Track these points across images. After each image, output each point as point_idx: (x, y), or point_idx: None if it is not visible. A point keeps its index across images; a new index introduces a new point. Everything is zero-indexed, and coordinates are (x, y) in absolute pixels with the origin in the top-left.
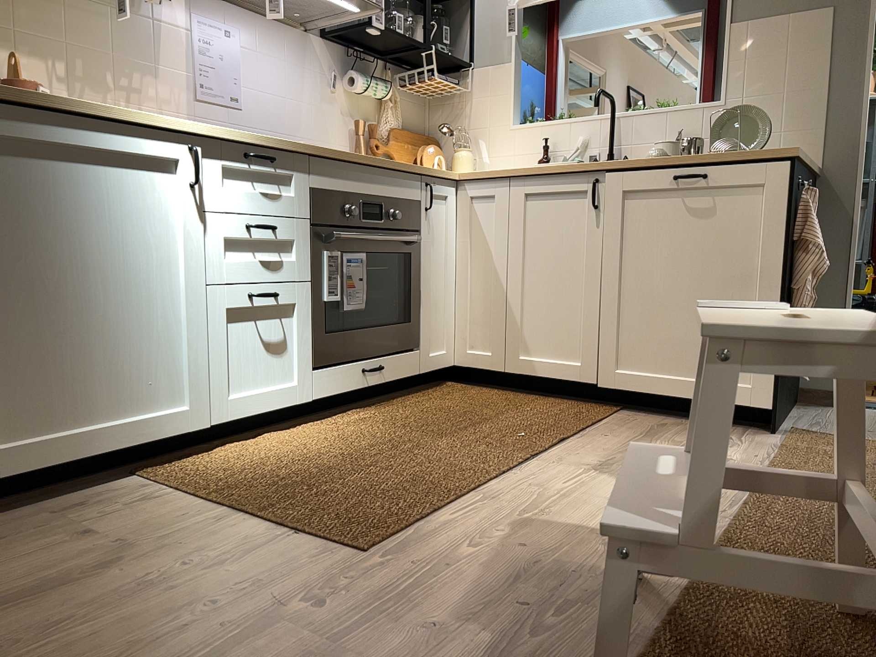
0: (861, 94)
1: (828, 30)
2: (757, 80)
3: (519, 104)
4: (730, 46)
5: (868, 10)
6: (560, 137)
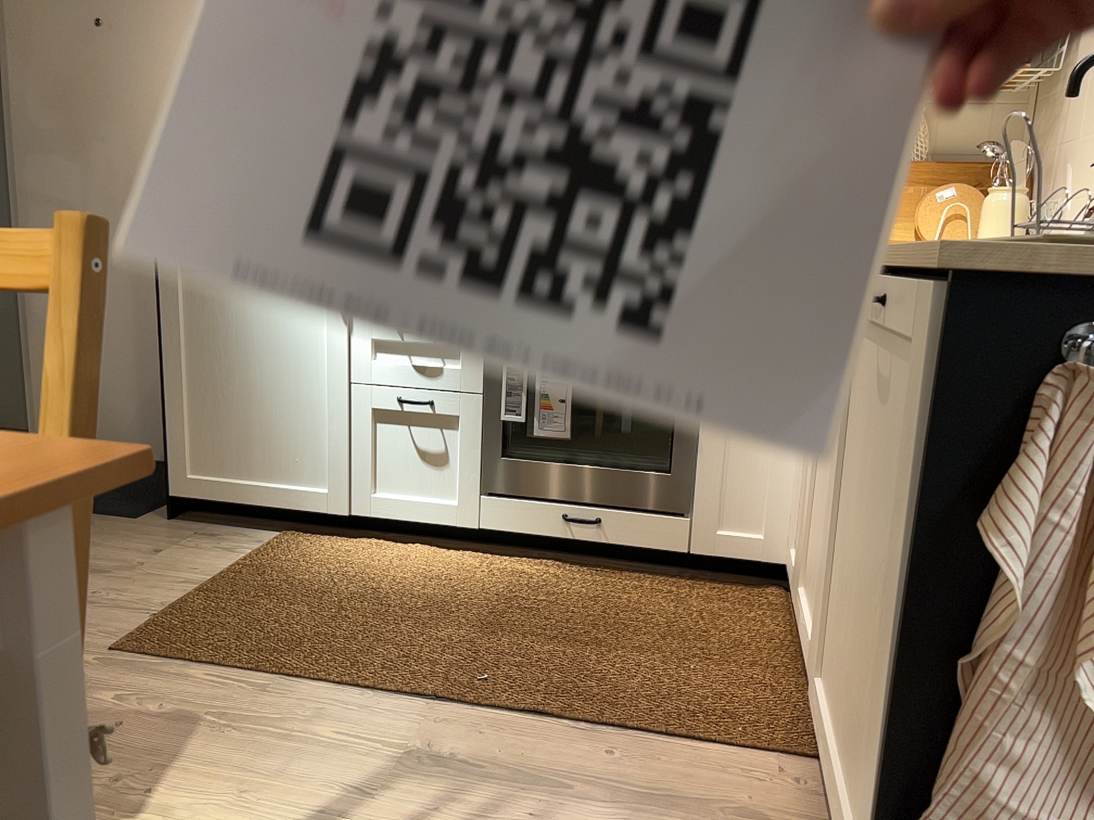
0: None
1: None
2: None
3: None
4: None
5: None
6: None
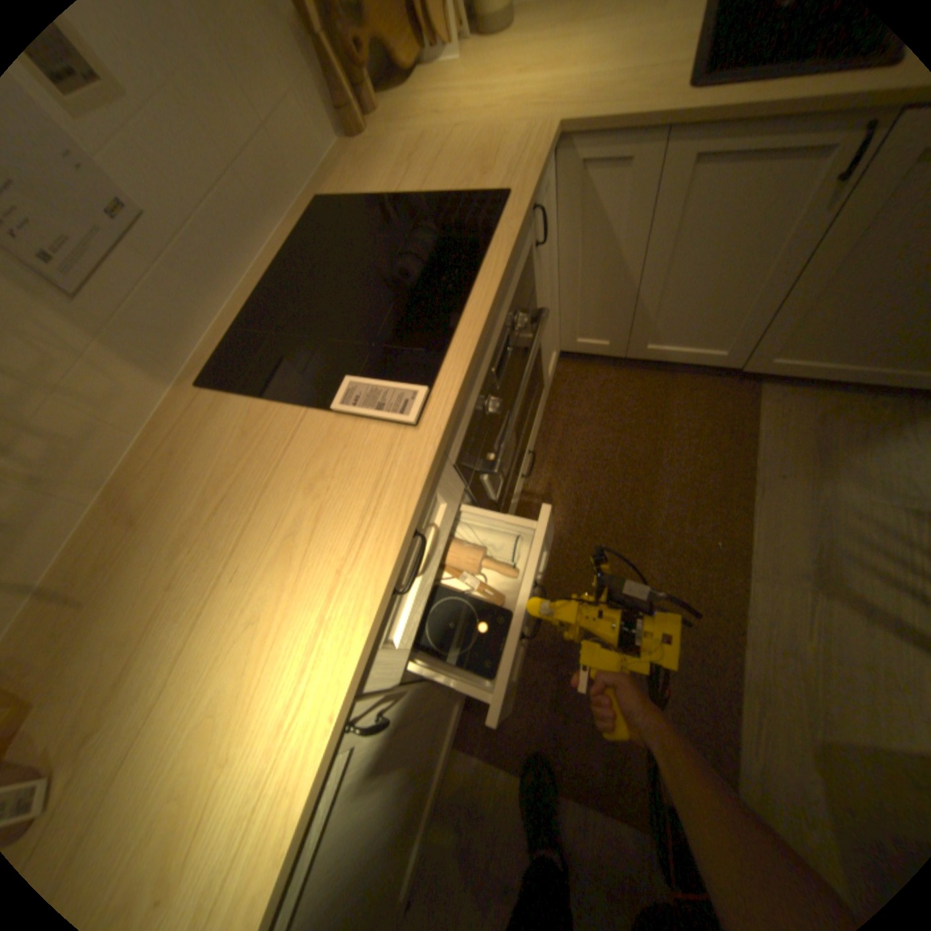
0: None
1: None
2: None
3: None
4: None
5: None
6: None
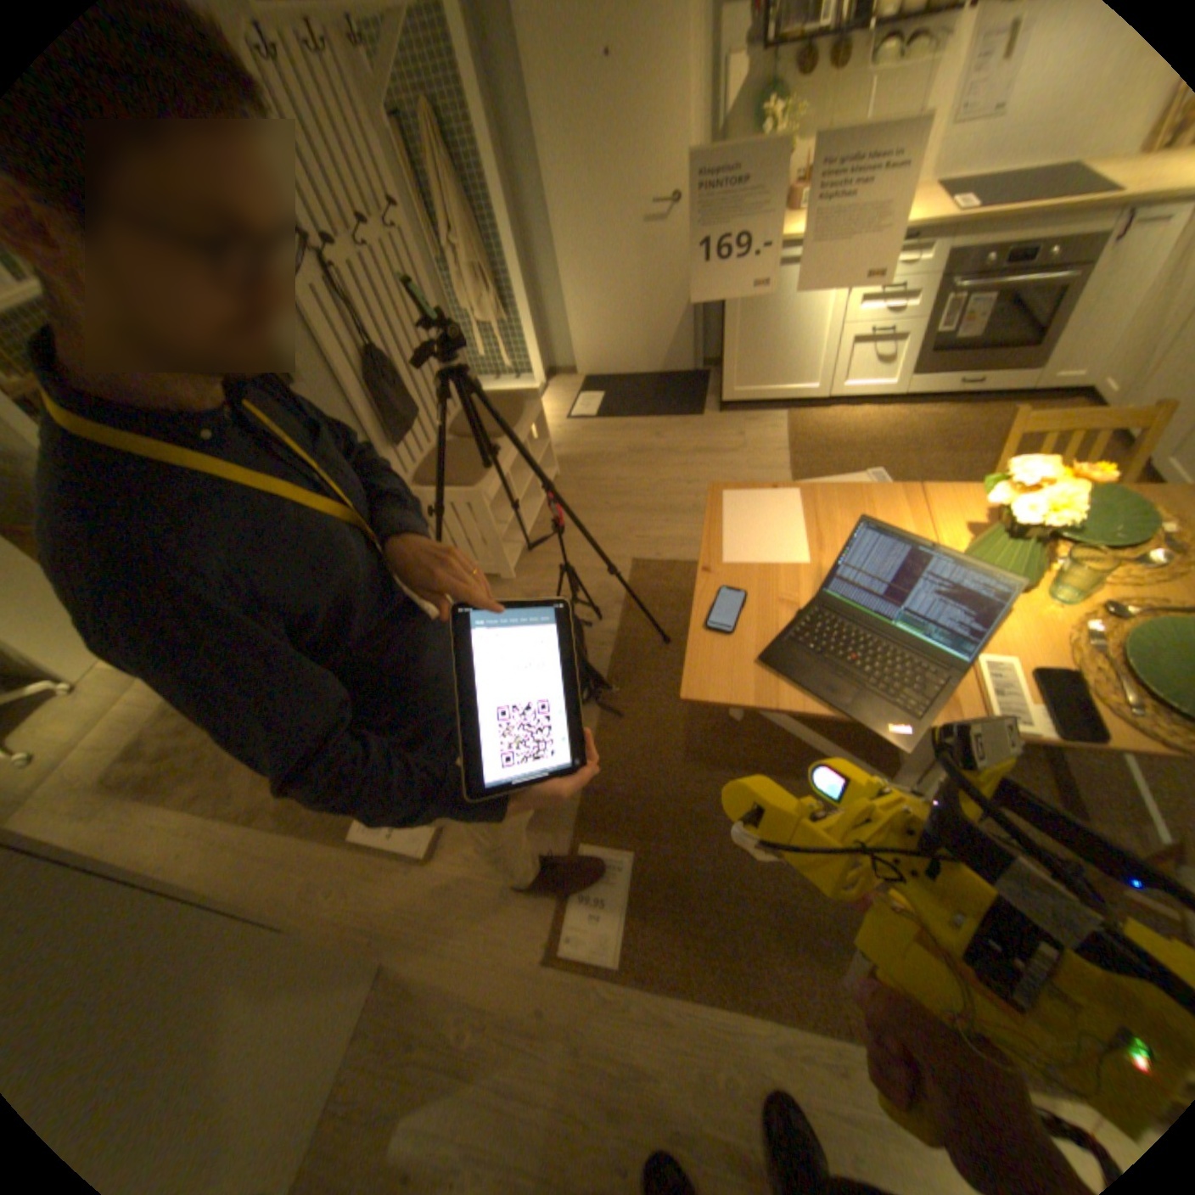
0: None
1: None
2: None
3: None
4: None
5: None
6: None
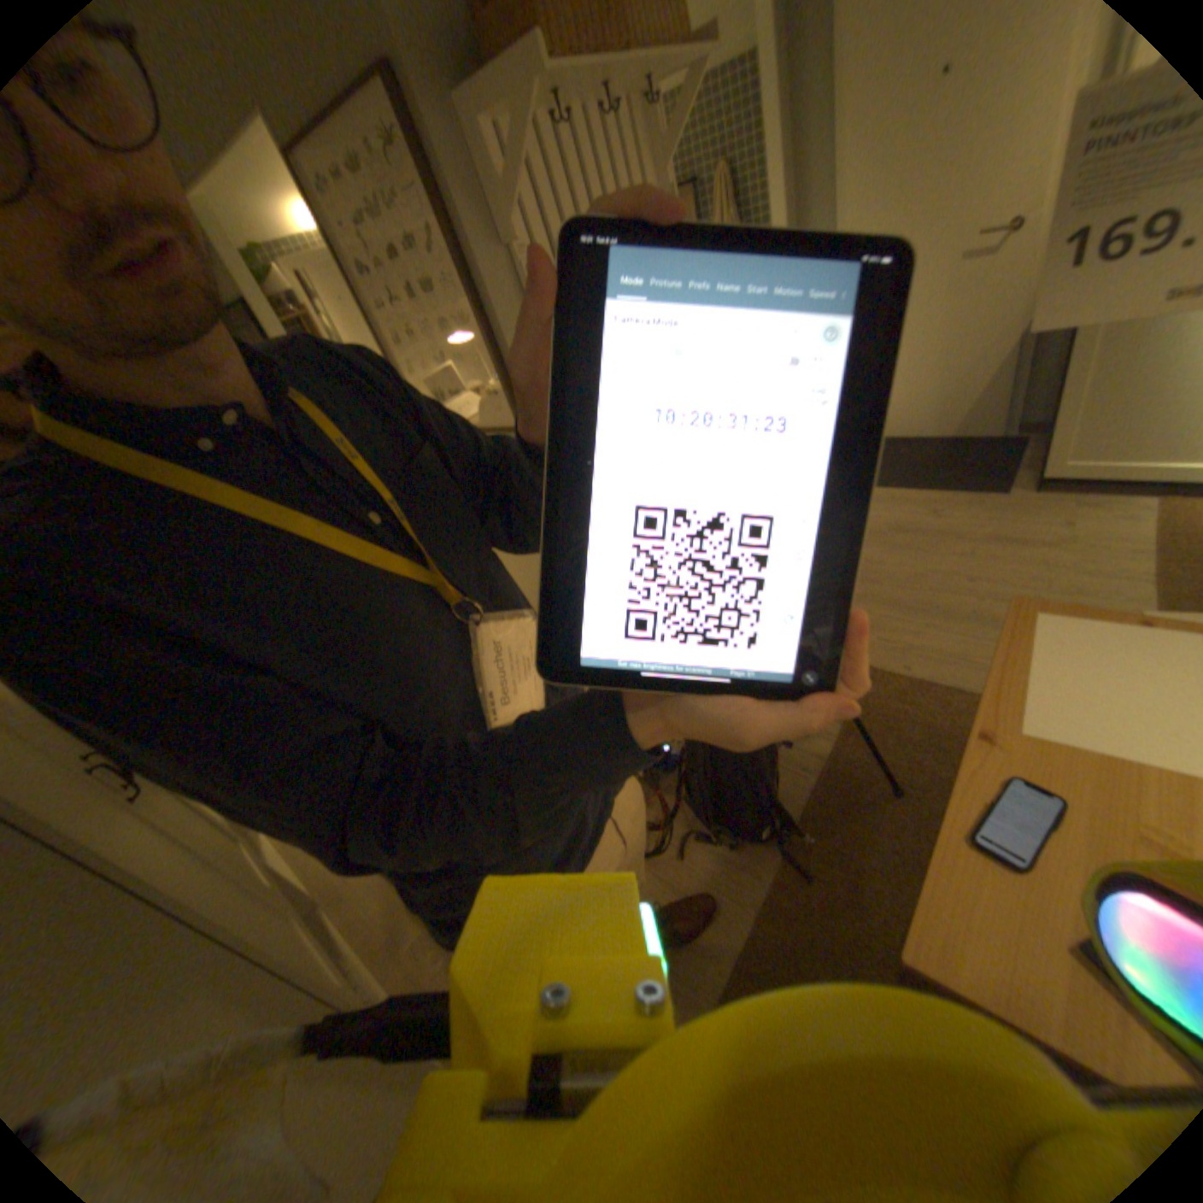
0: None
1: None
2: None
3: None
4: None
5: None
6: None
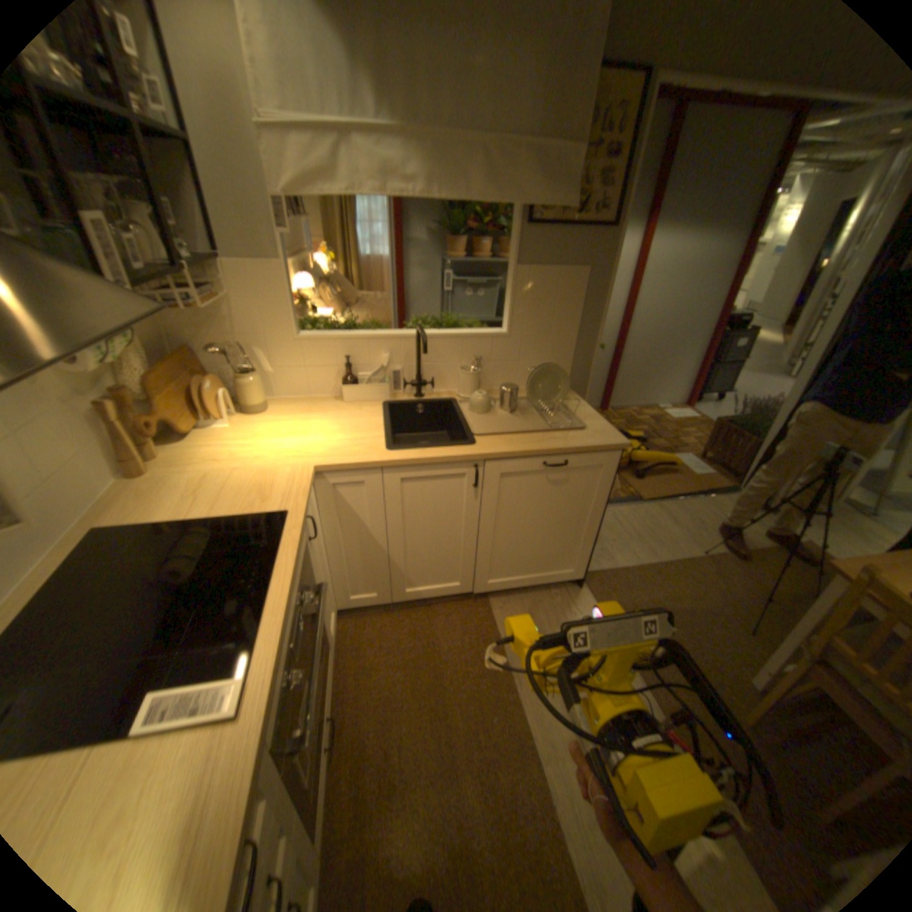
0: (597, 338)
1: (585, 285)
2: (534, 318)
3: (293, 305)
4: (516, 285)
5: (611, 275)
6: (356, 352)
